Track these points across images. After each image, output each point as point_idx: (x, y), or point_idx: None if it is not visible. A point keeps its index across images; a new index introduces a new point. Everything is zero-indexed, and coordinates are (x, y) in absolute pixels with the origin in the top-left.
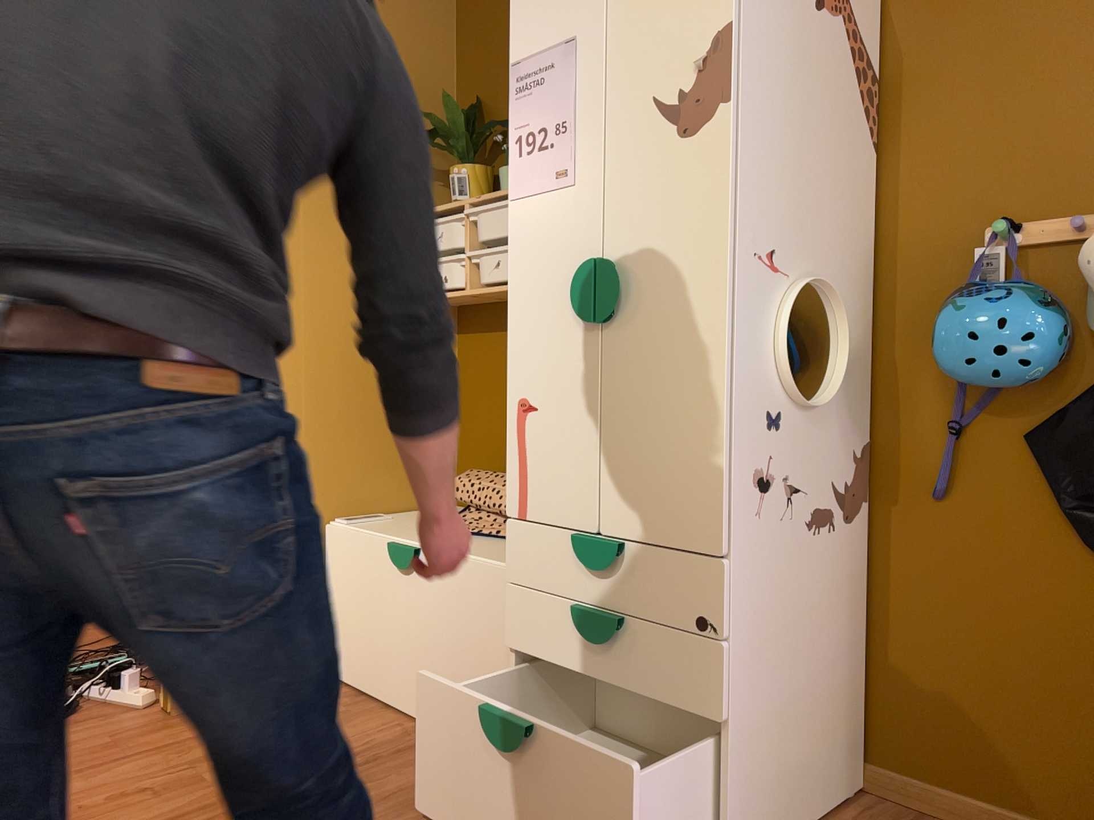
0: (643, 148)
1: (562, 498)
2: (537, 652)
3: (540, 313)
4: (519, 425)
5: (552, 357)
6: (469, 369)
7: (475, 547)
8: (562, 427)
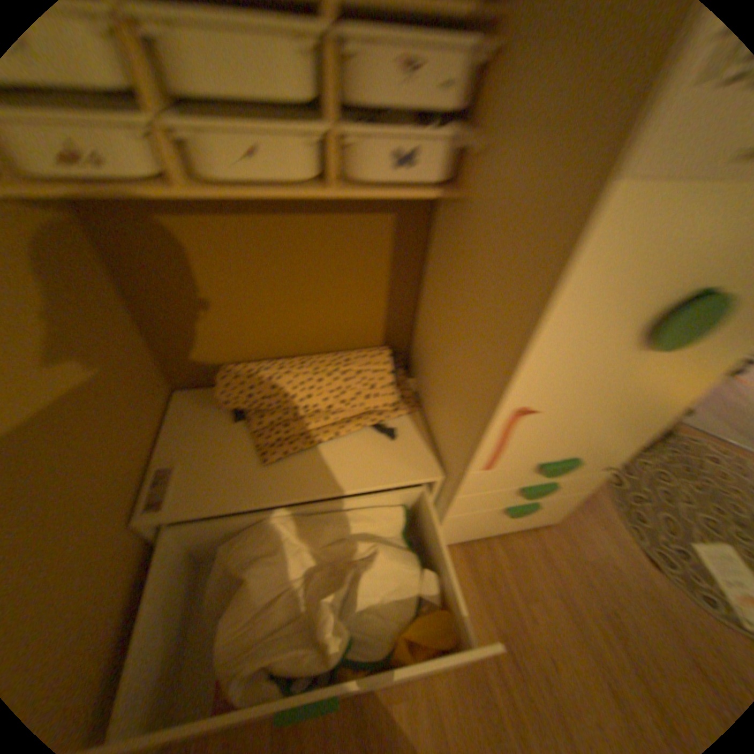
0: None
1: (536, 452)
2: (477, 510)
3: (588, 337)
4: (509, 423)
5: (580, 375)
6: (134, 261)
7: (357, 465)
8: (561, 418)
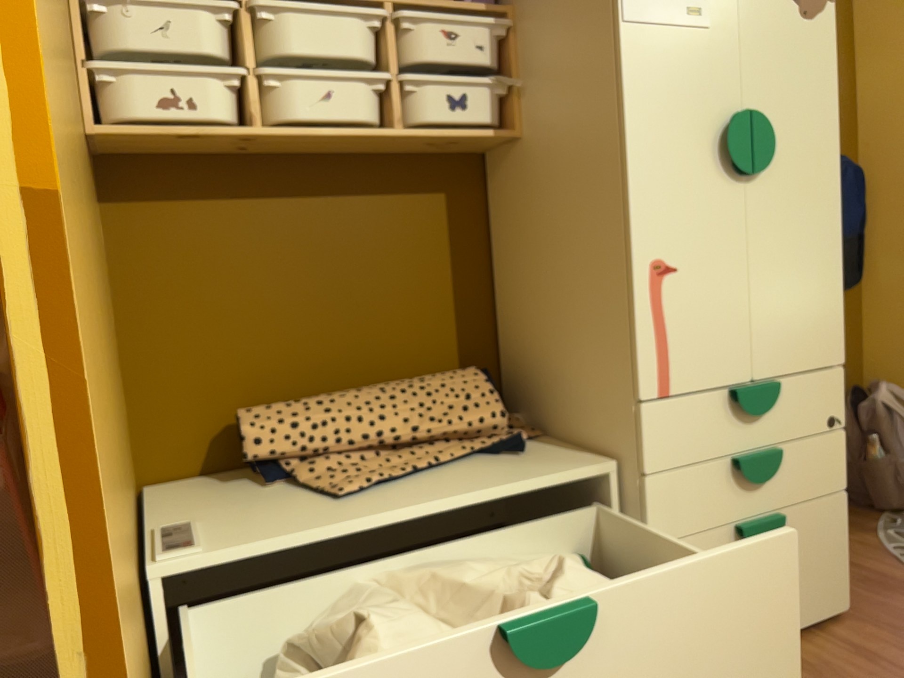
0: (775, 14)
1: (713, 358)
2: (693, 528)
3: (675, 163)
4: (656, 292)
5: (694, 213)
6: (146, 261)
7: (485, 477)
8: (710, 286)
